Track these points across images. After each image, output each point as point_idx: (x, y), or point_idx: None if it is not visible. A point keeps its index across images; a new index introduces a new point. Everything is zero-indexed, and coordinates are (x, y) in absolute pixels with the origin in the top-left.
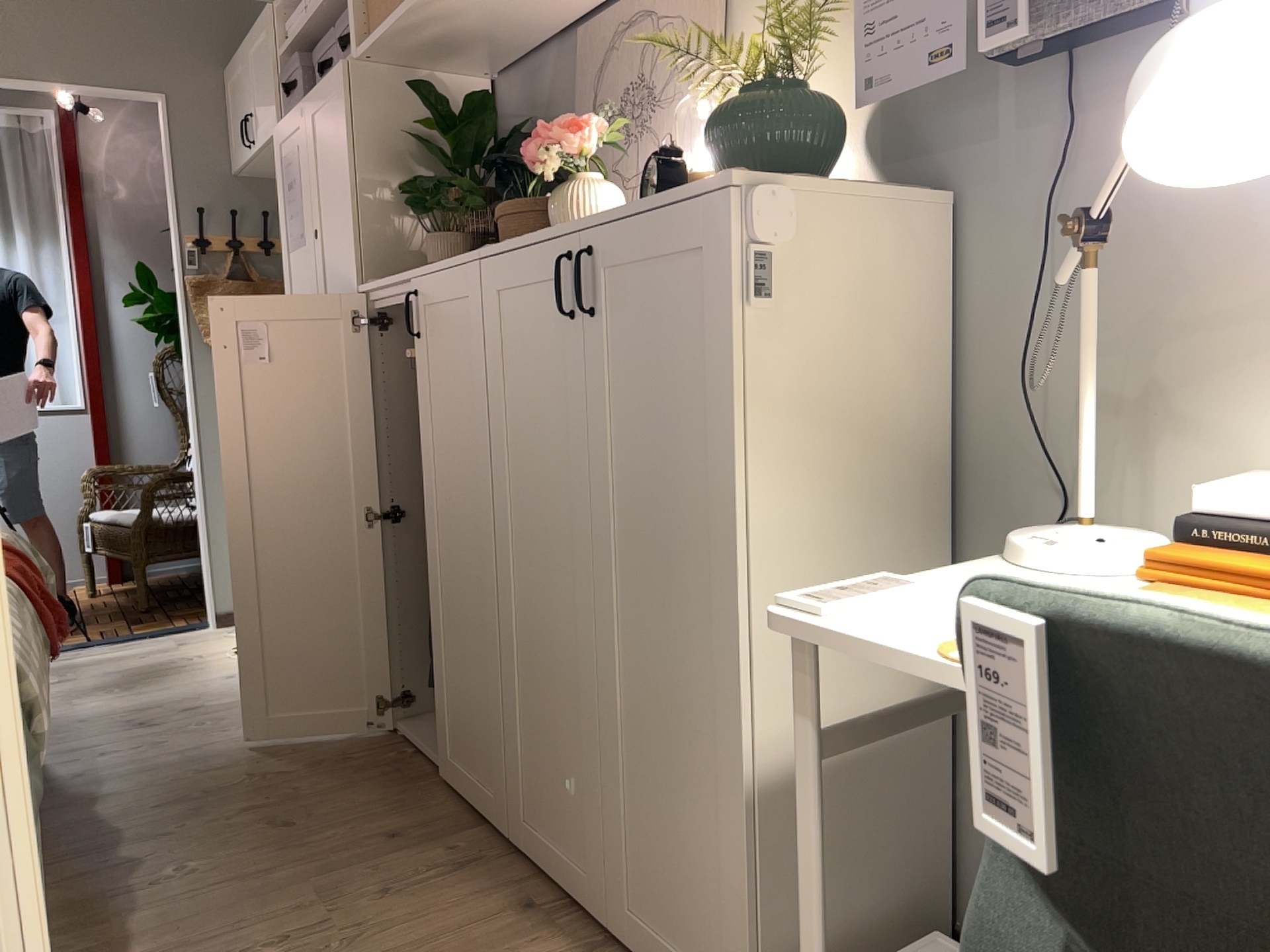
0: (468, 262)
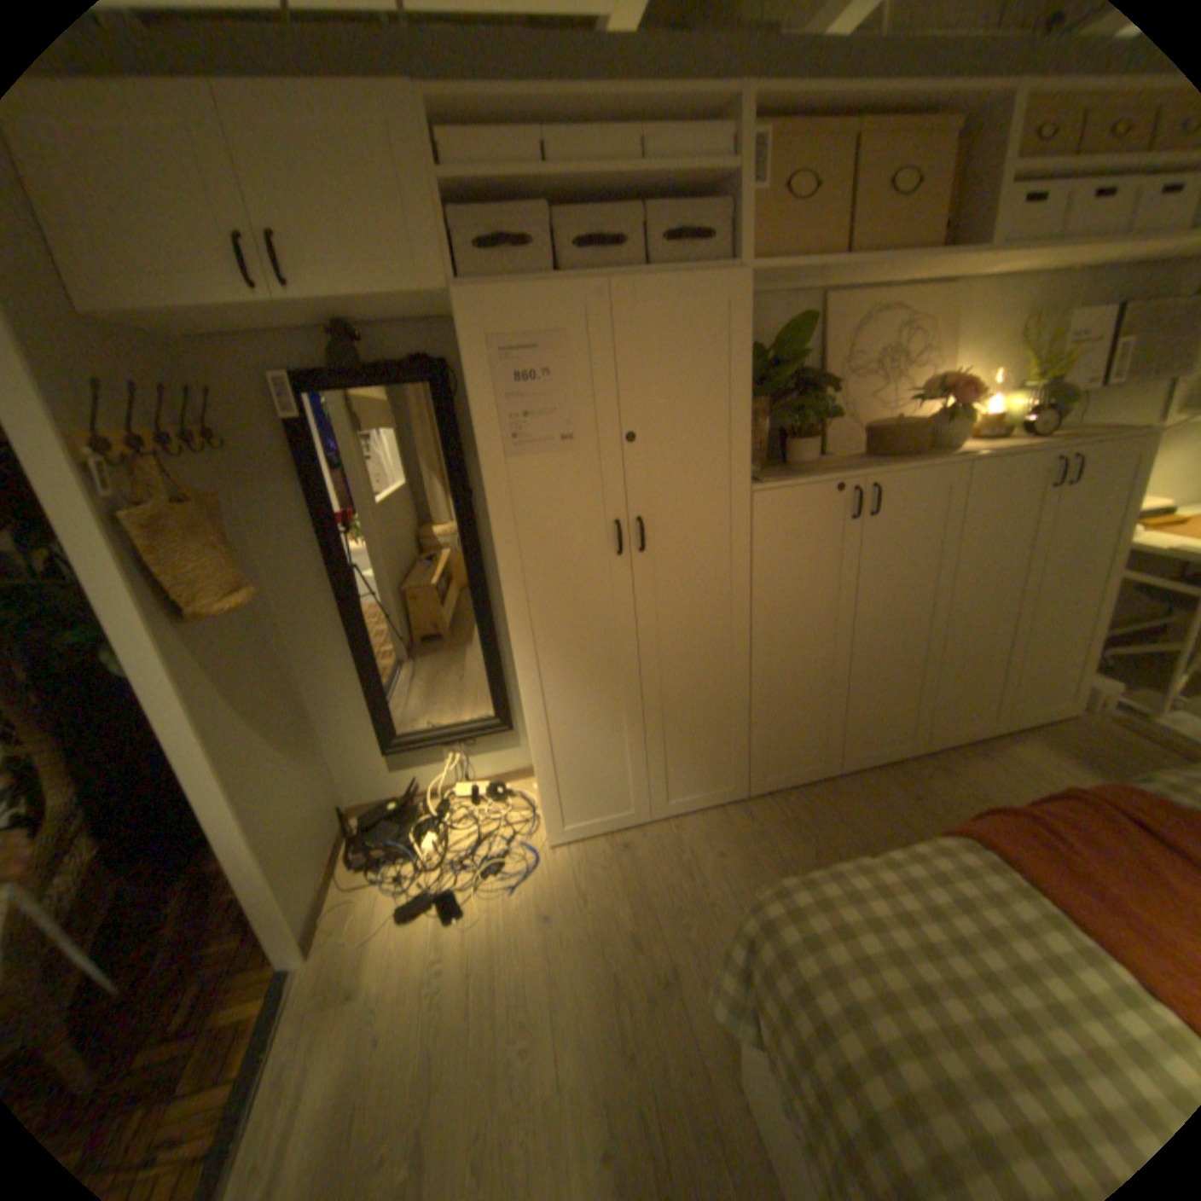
0: (958, 463)
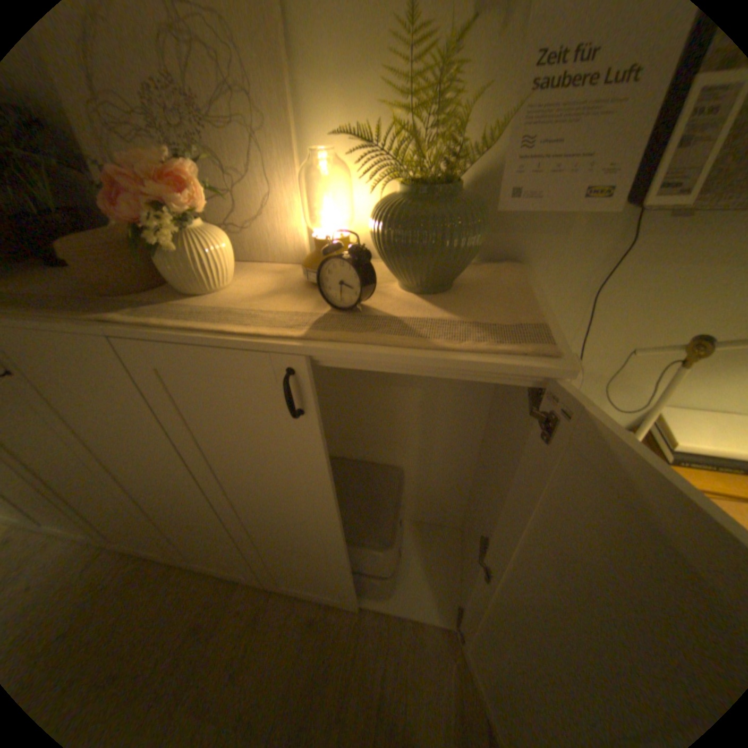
0: (81, 331)
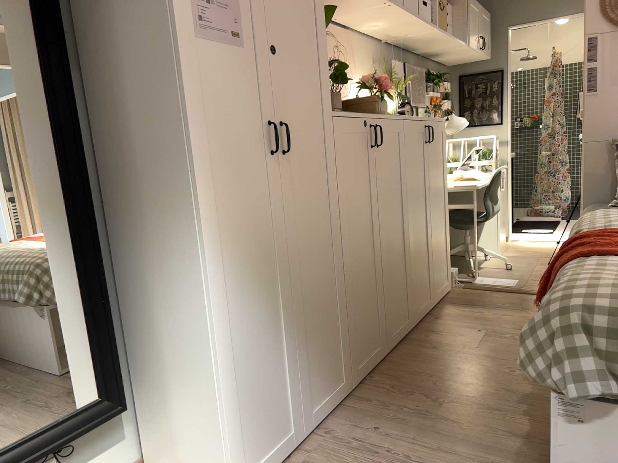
0: (399, 119)
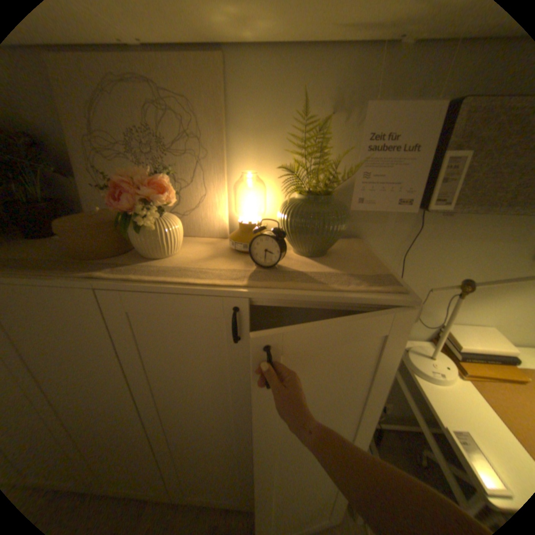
0: (72, 285)
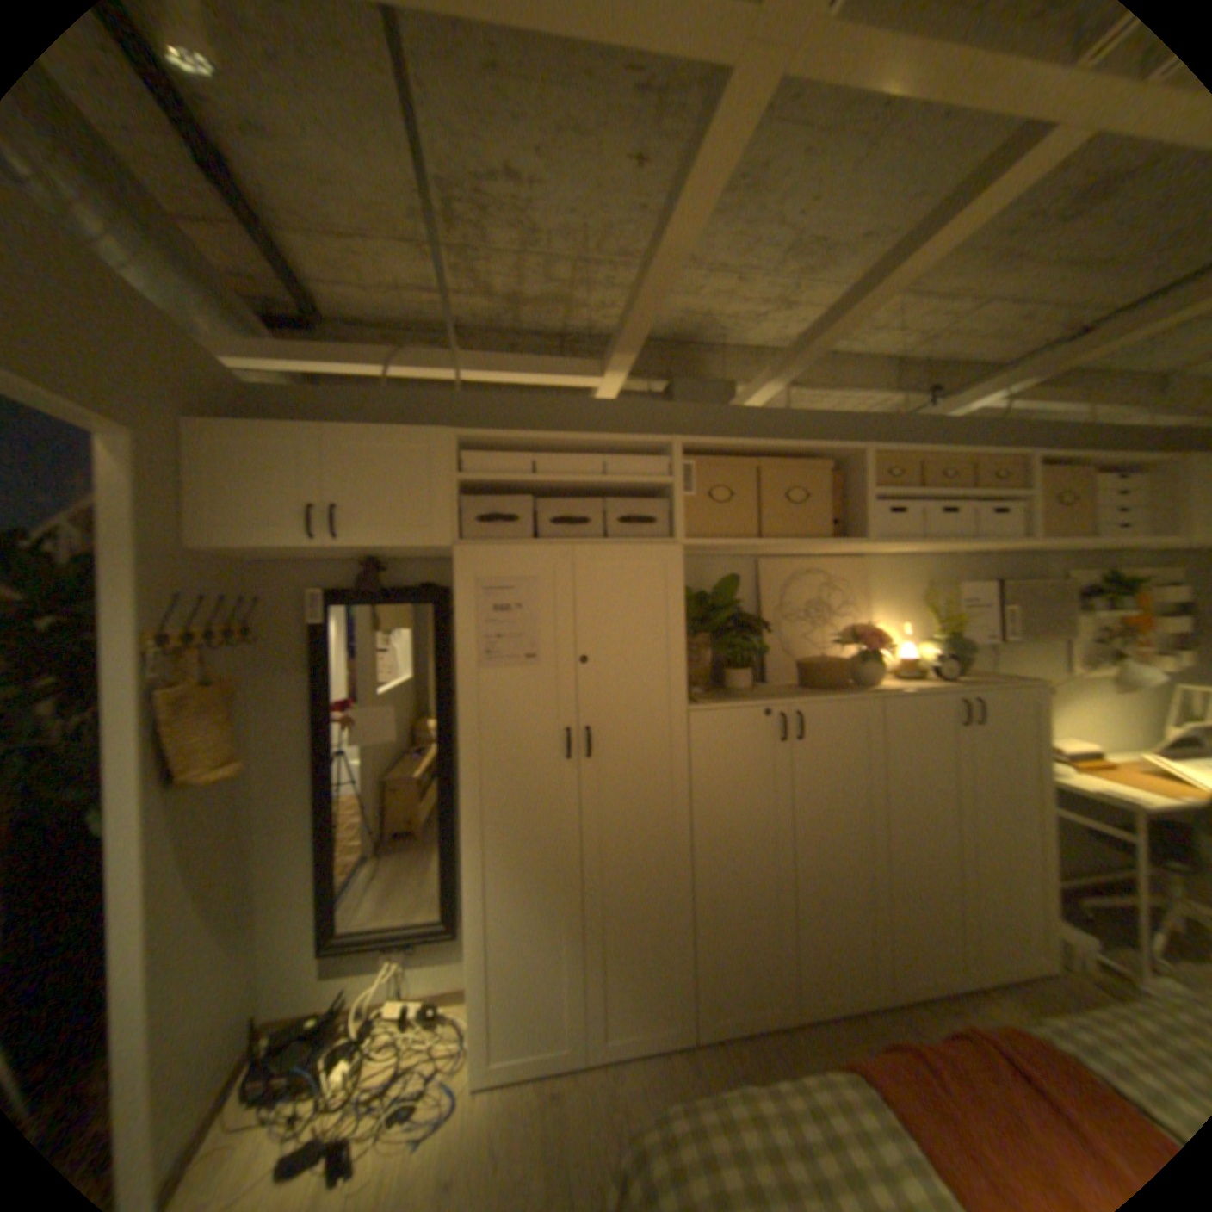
0: (869, 698)
